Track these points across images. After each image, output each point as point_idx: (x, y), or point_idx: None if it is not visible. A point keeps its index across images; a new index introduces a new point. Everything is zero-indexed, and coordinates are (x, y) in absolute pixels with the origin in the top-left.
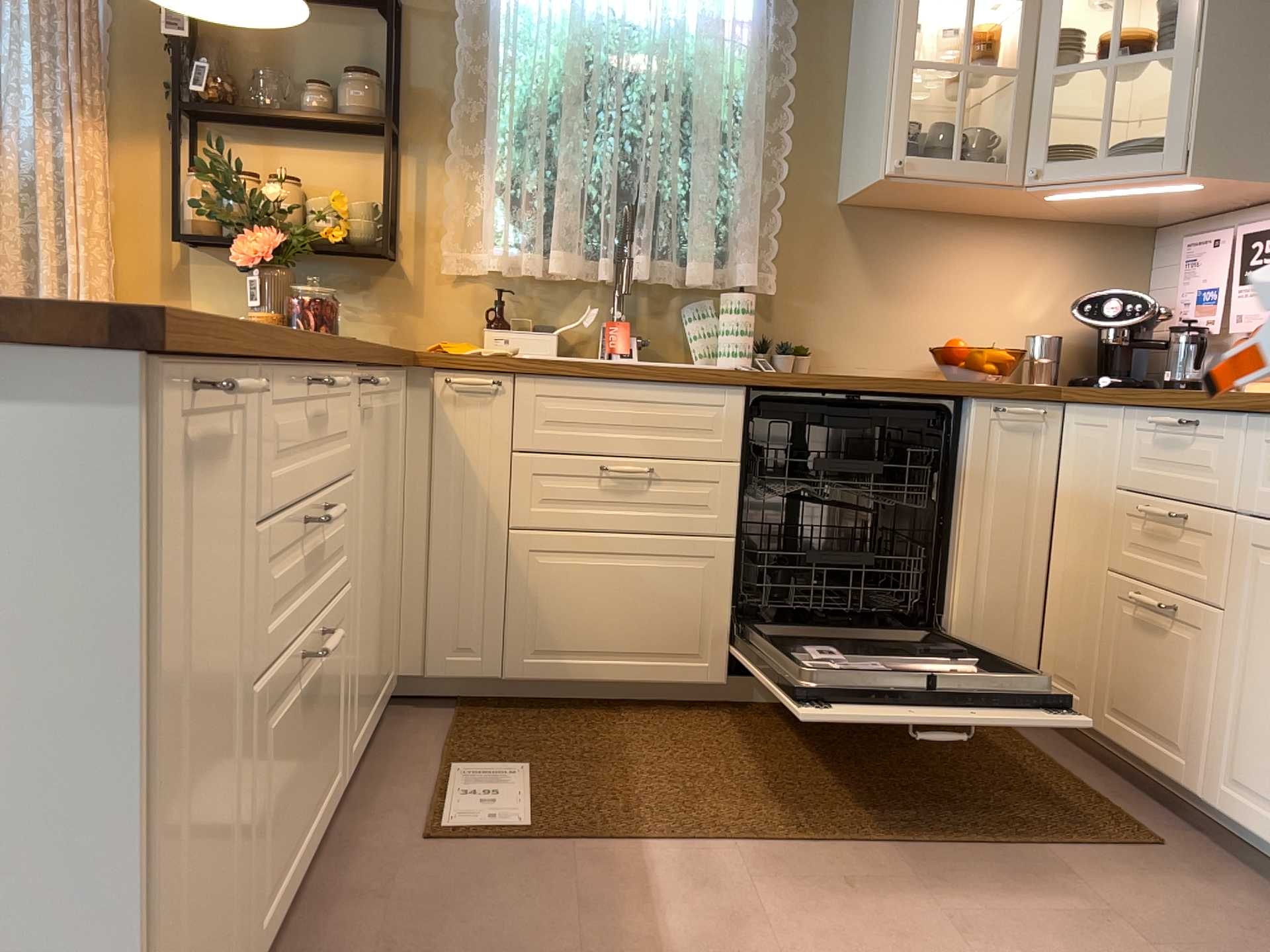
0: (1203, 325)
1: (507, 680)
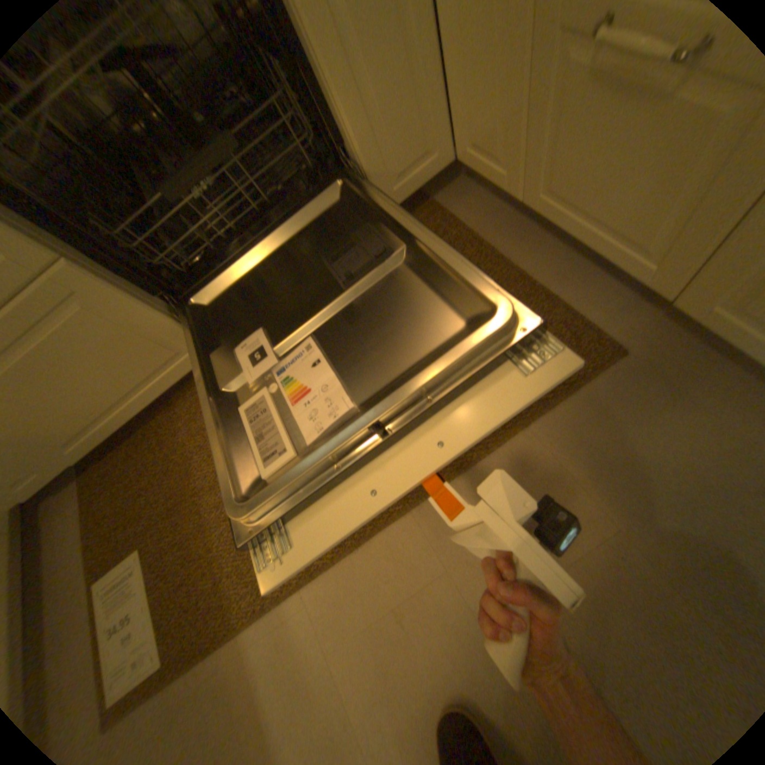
0: None
1: (72, 462)
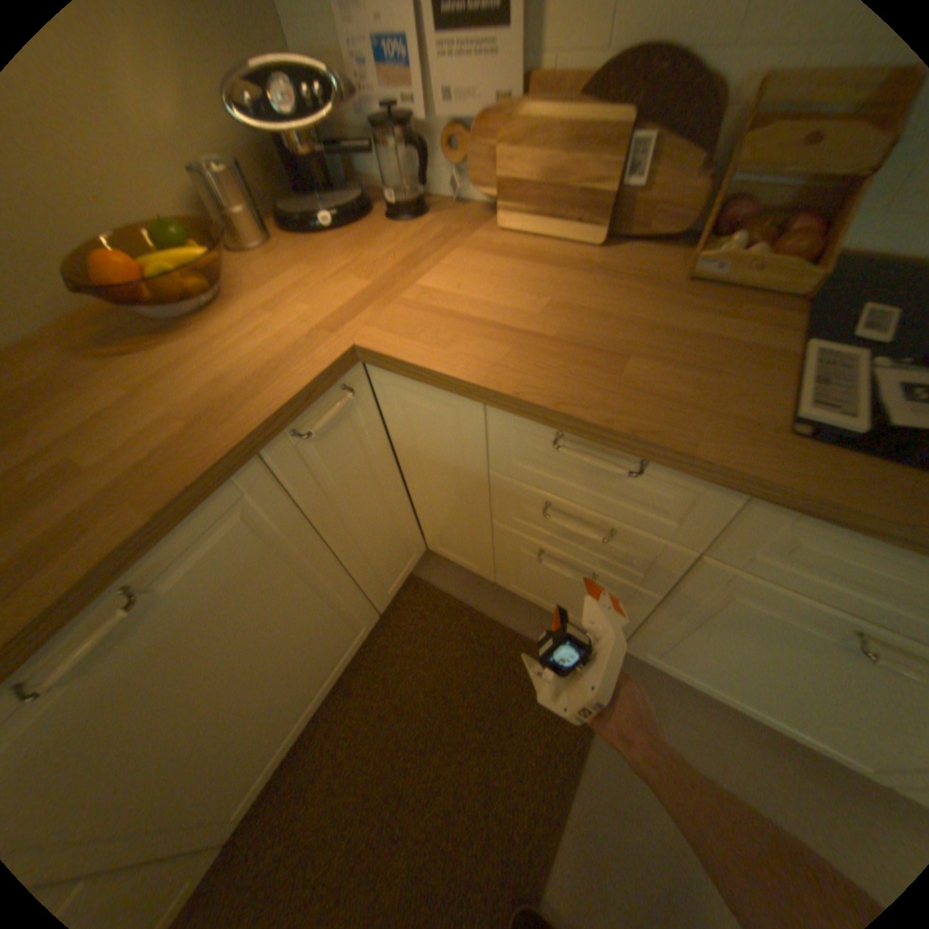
0: (396, 104)
1: None
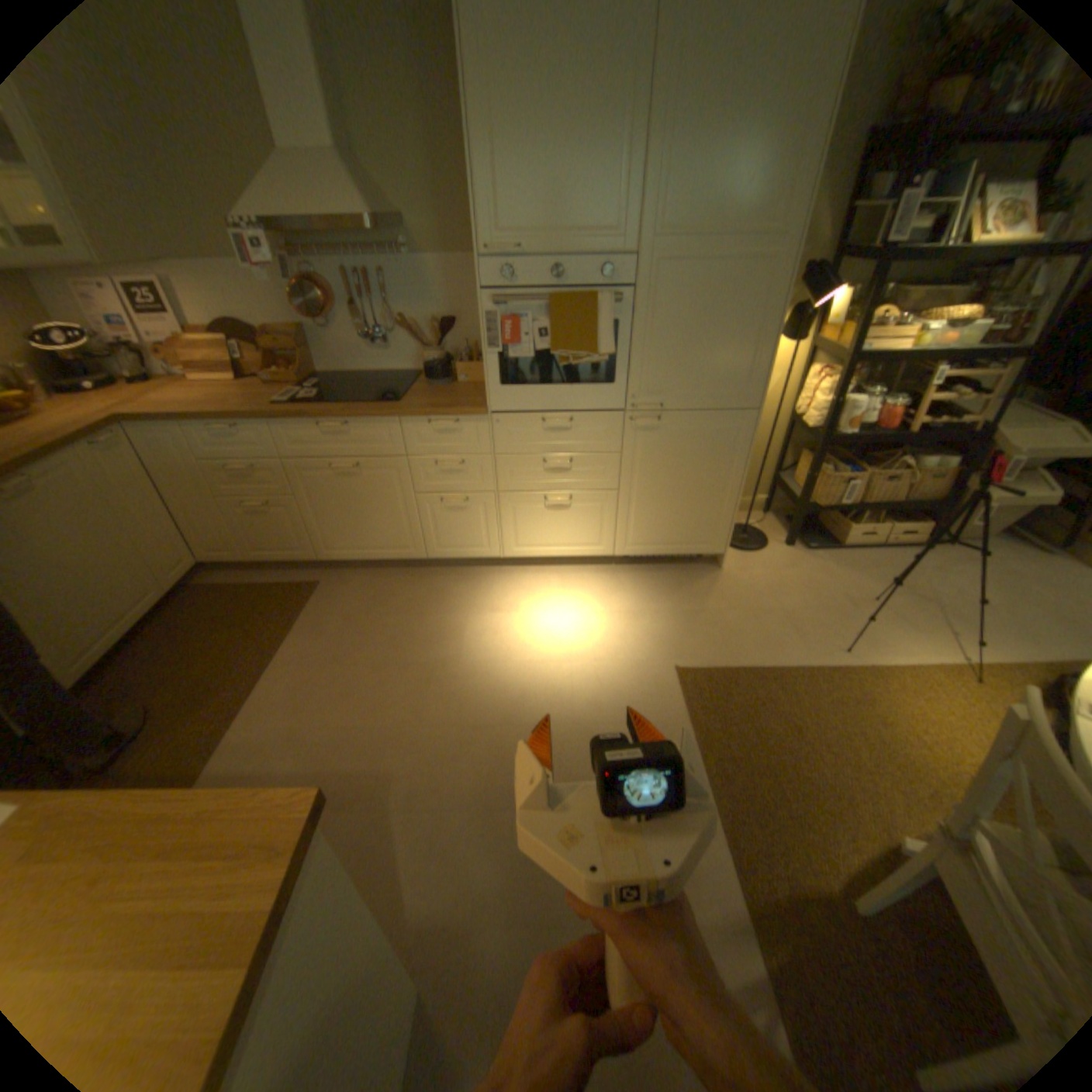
0: (121, 340)
1: None
